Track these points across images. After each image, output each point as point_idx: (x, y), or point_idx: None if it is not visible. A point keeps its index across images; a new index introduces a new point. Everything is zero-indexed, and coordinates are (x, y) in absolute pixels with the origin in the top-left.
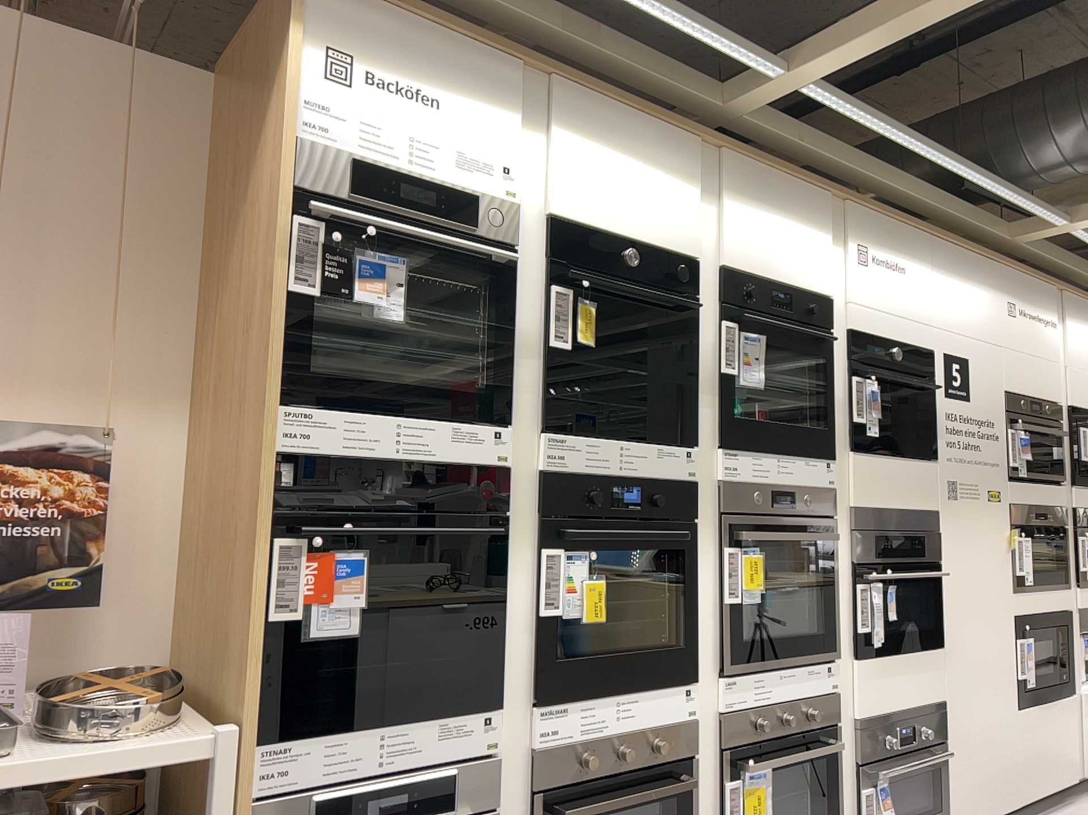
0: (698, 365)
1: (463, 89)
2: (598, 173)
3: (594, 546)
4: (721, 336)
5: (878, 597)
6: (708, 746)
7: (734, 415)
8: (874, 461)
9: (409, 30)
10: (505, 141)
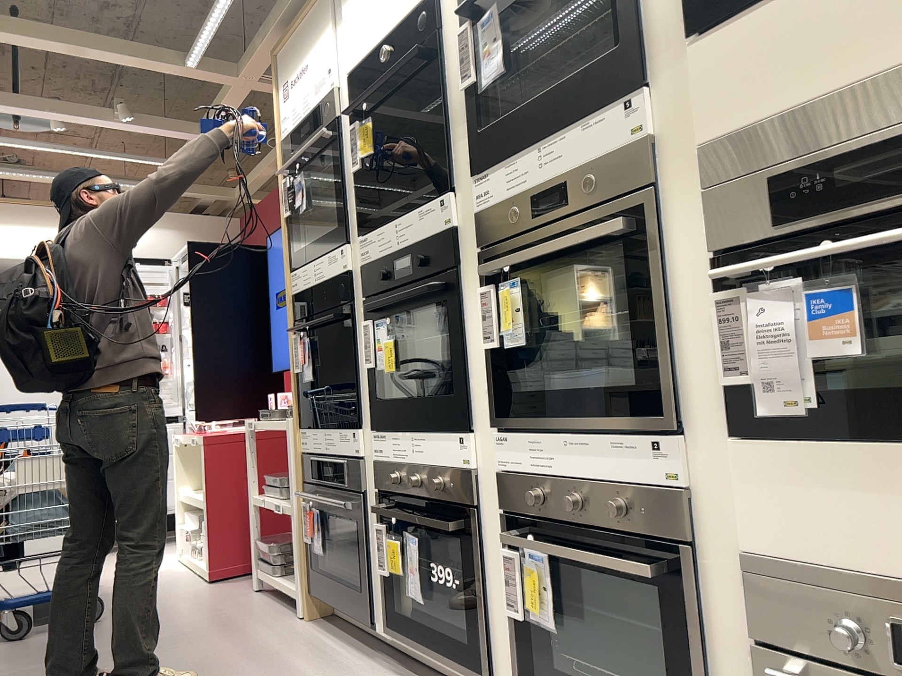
0: (449, 100)
1: (311, 44)
2: (362, 11)
3: (387, 312)
4: (459, 51)
5: (790, 312)
6: (494, 505)
7: (485, 128)
8: (756, 20)
9: (296, 39)
10: (326, 53)
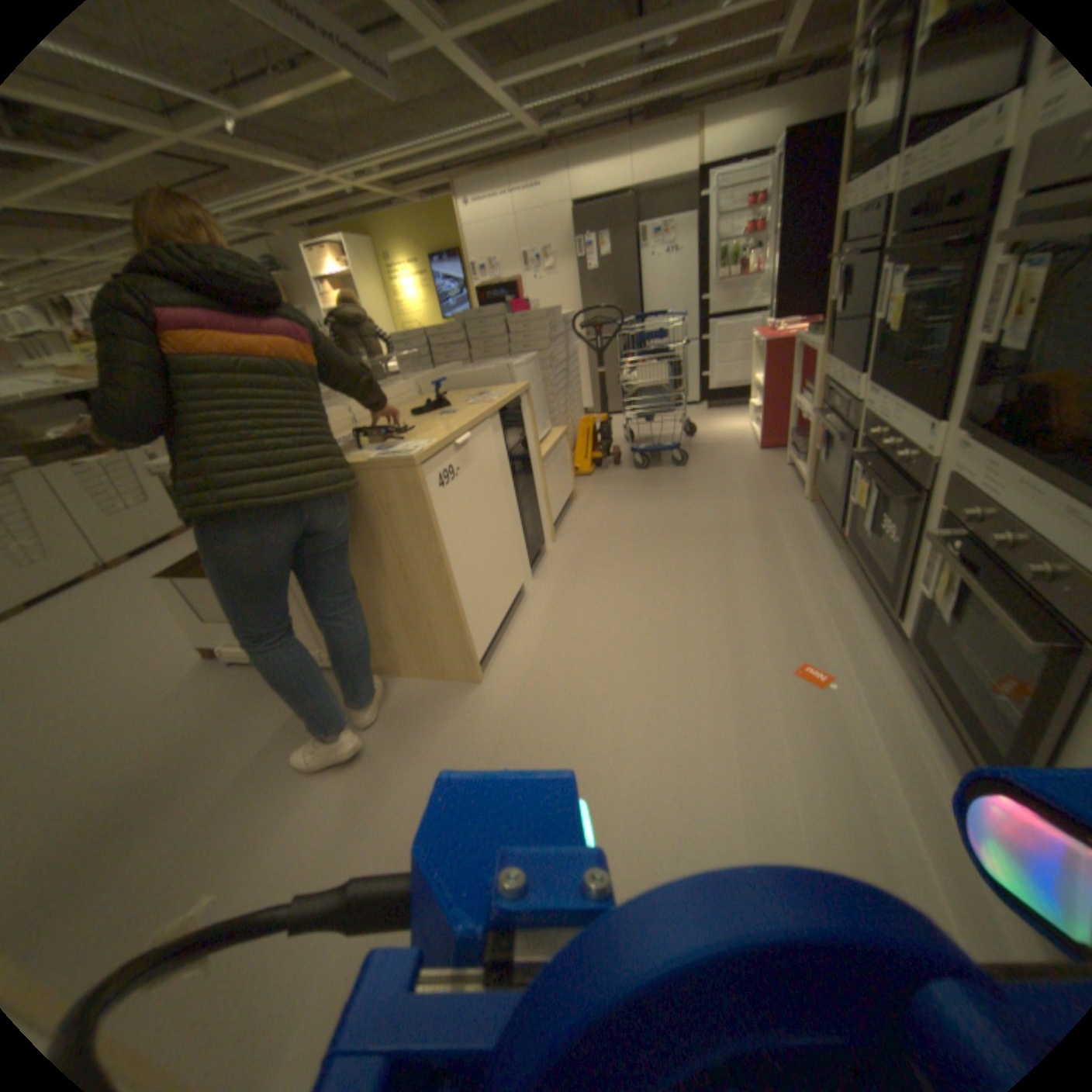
0: None
1: None
2: None
3: (909, 258)
4: None
5: None
6: (944, 495)
7: None
8: None
9: None
10: None
